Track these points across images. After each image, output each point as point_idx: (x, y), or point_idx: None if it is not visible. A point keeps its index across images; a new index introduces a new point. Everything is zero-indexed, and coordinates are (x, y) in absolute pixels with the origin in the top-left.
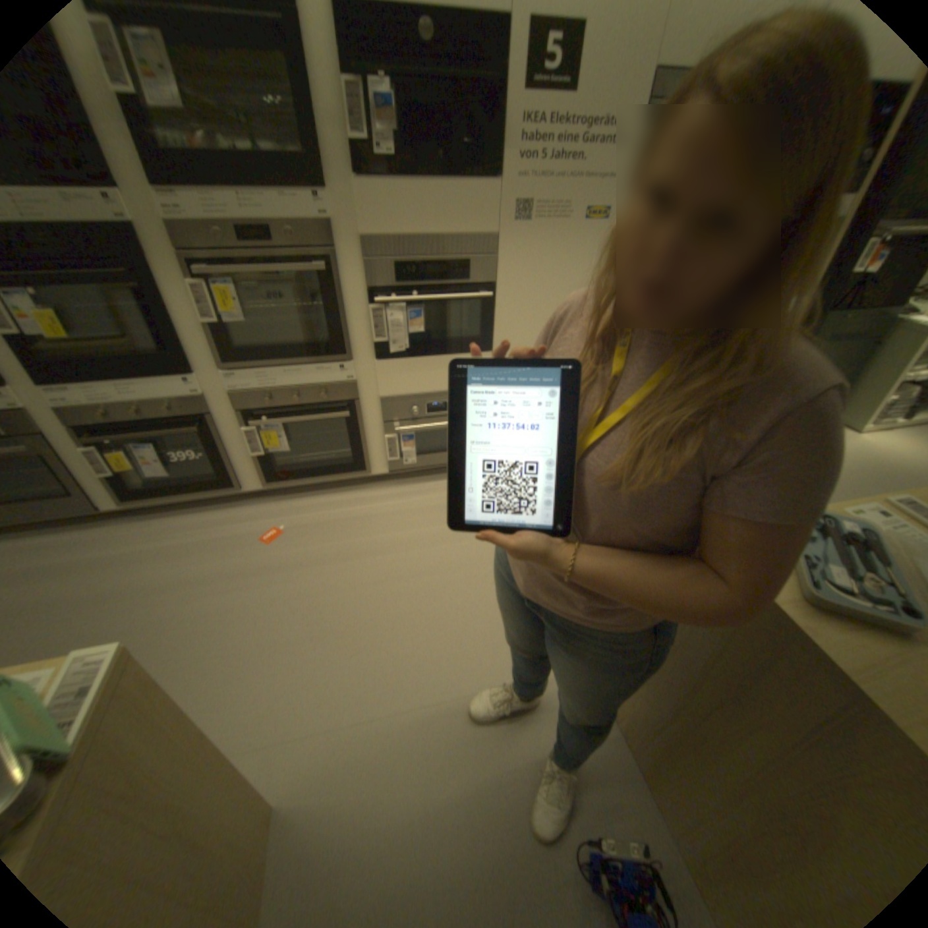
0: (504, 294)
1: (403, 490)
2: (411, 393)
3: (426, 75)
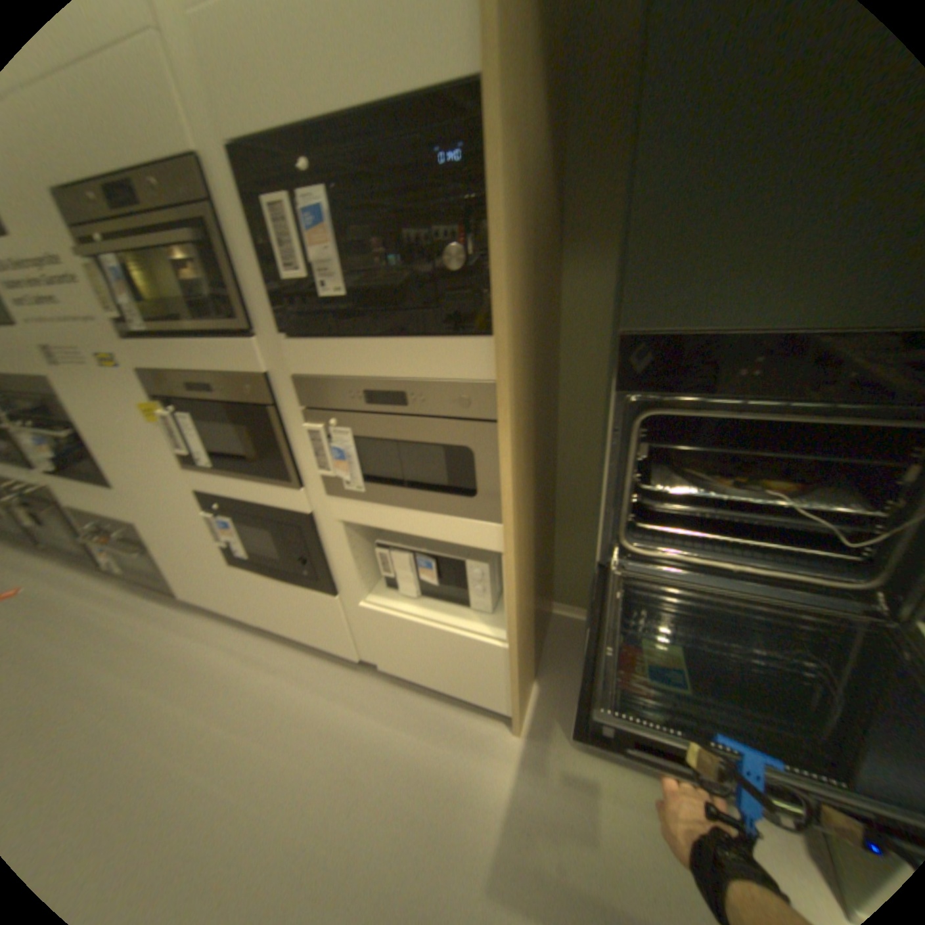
0: (80, 438)
1: (112, 600)
2: (76, 513)
3: None
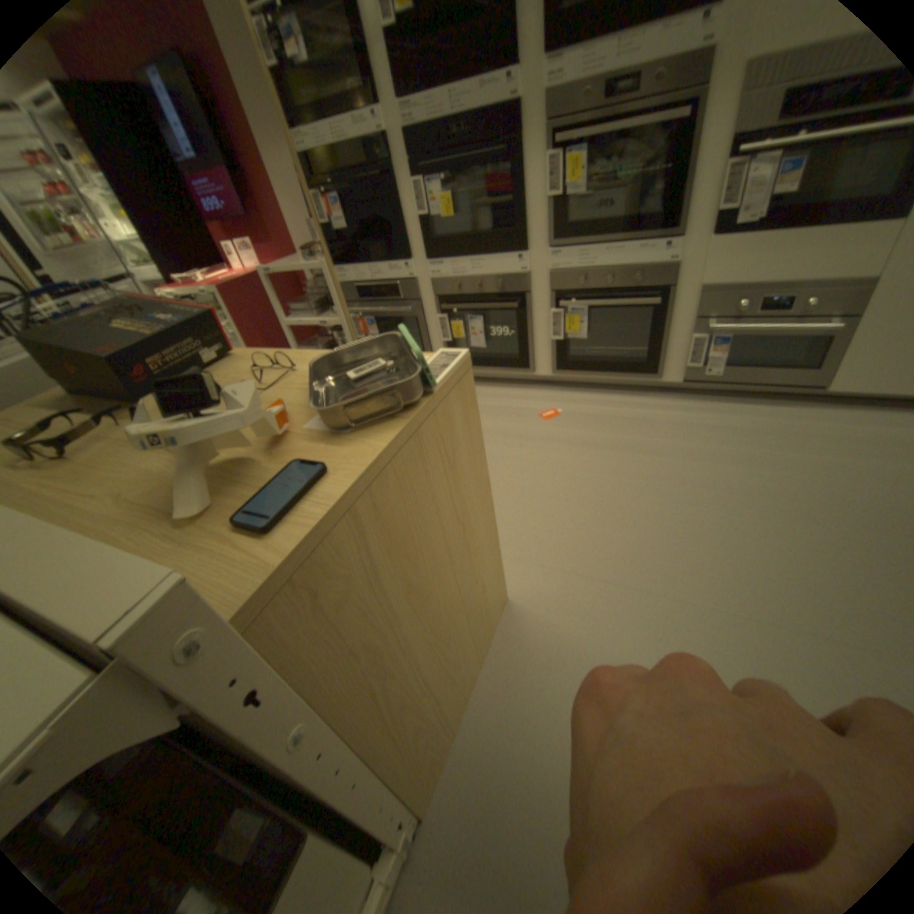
0: None
1: (696, 404)
2: (748, 279)
3: None
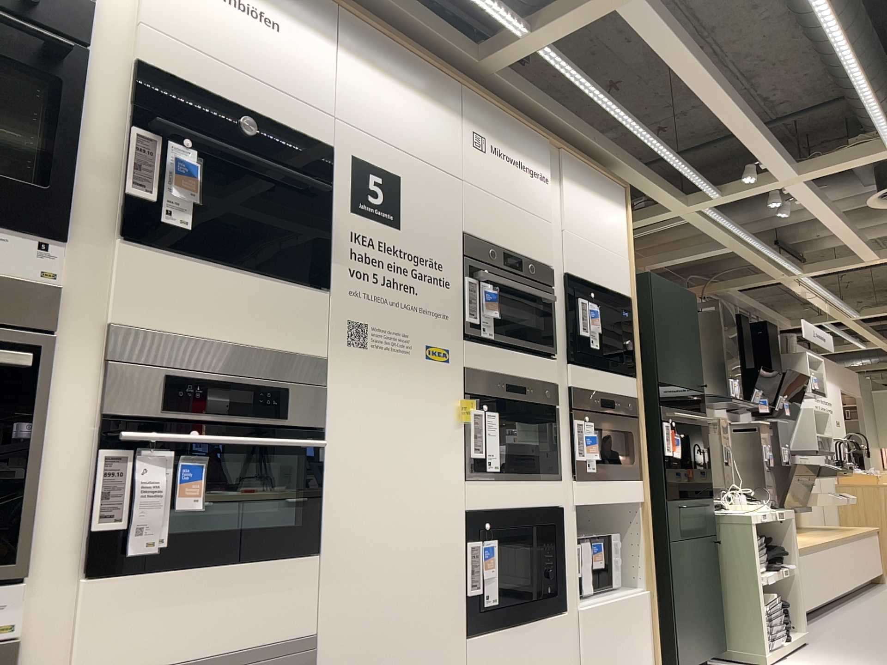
0: (337, 449)
1: None
2: None
3: (250, 161)
